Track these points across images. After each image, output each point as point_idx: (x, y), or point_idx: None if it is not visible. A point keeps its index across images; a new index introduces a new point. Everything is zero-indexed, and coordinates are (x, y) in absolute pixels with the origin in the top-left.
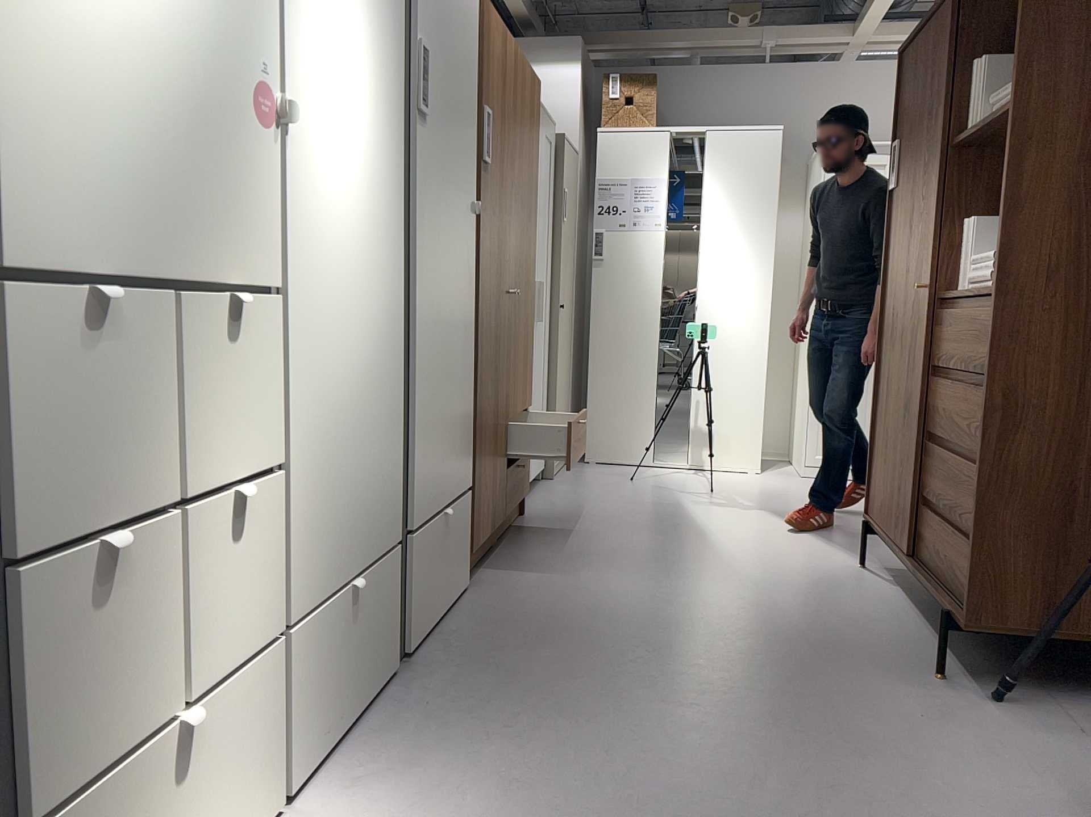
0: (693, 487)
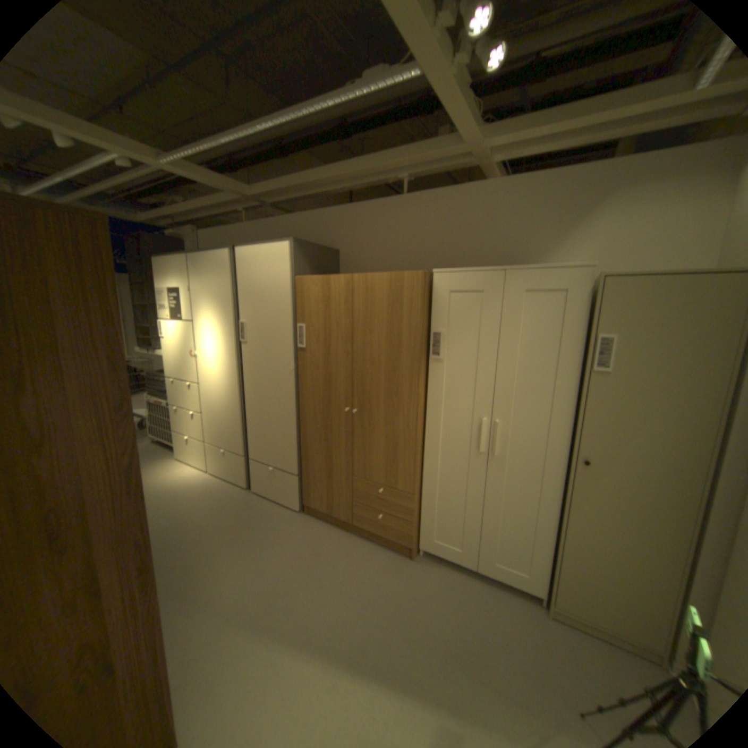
0: None
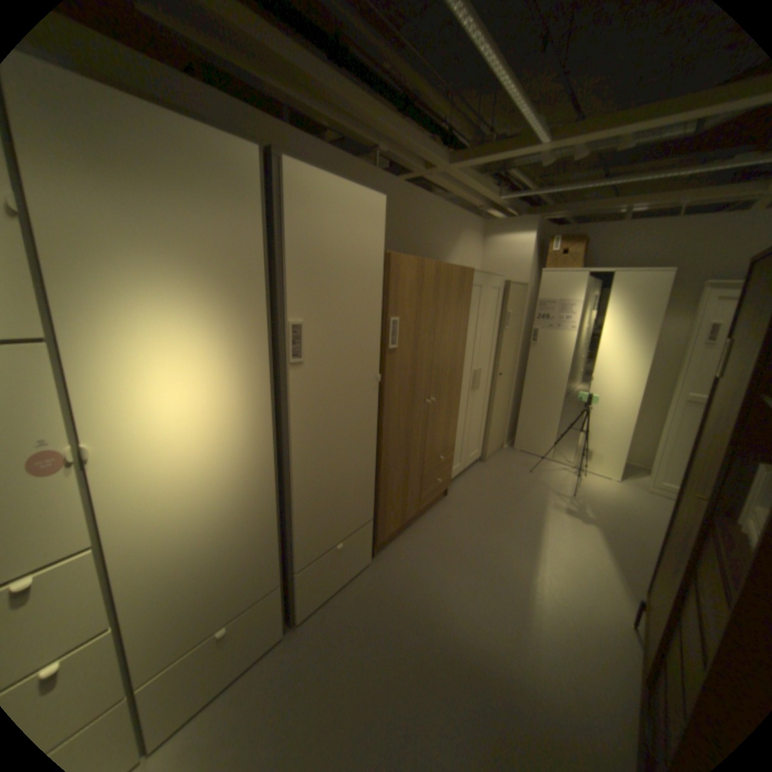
0: (564, 488)
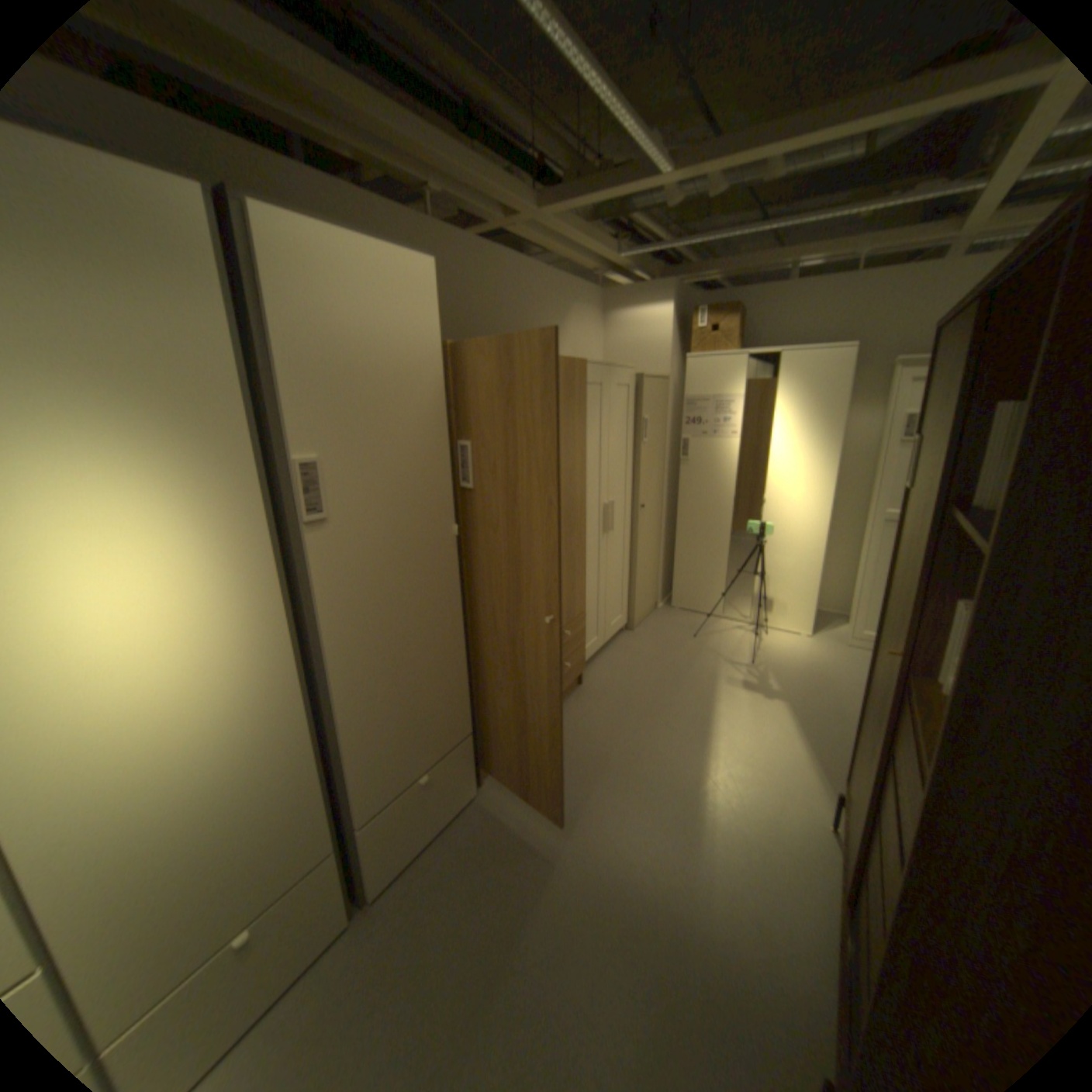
0: (739, 654)
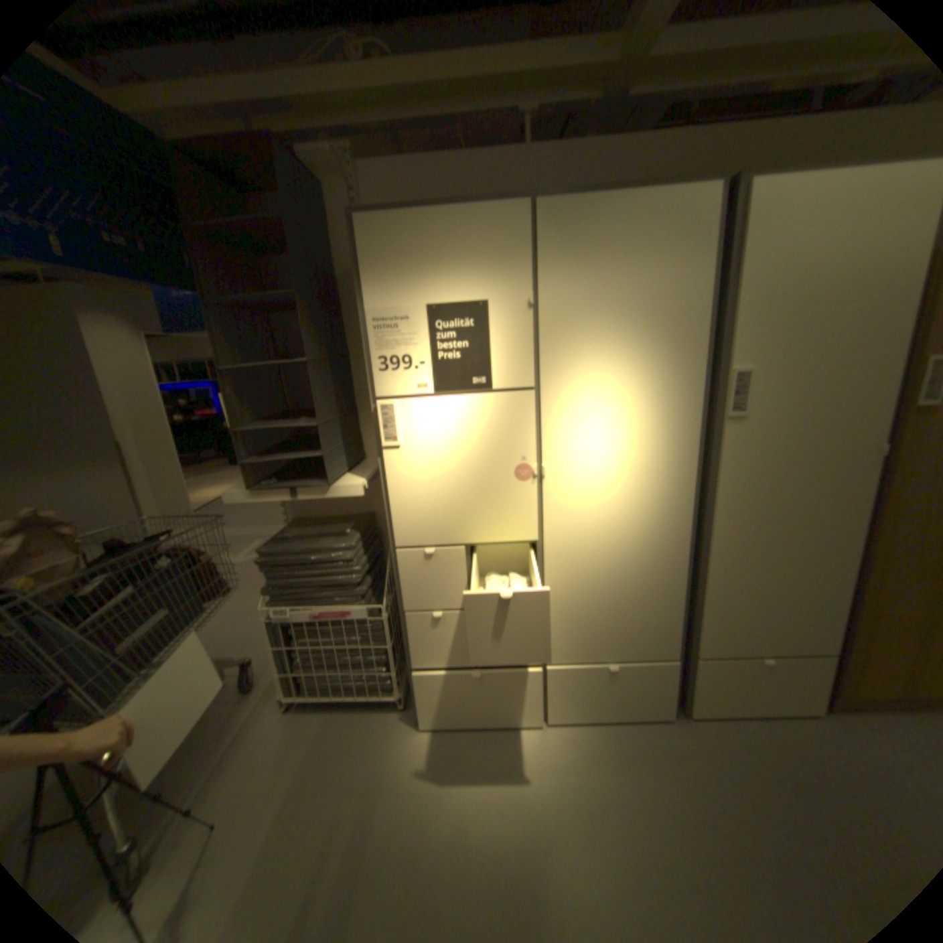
0: None
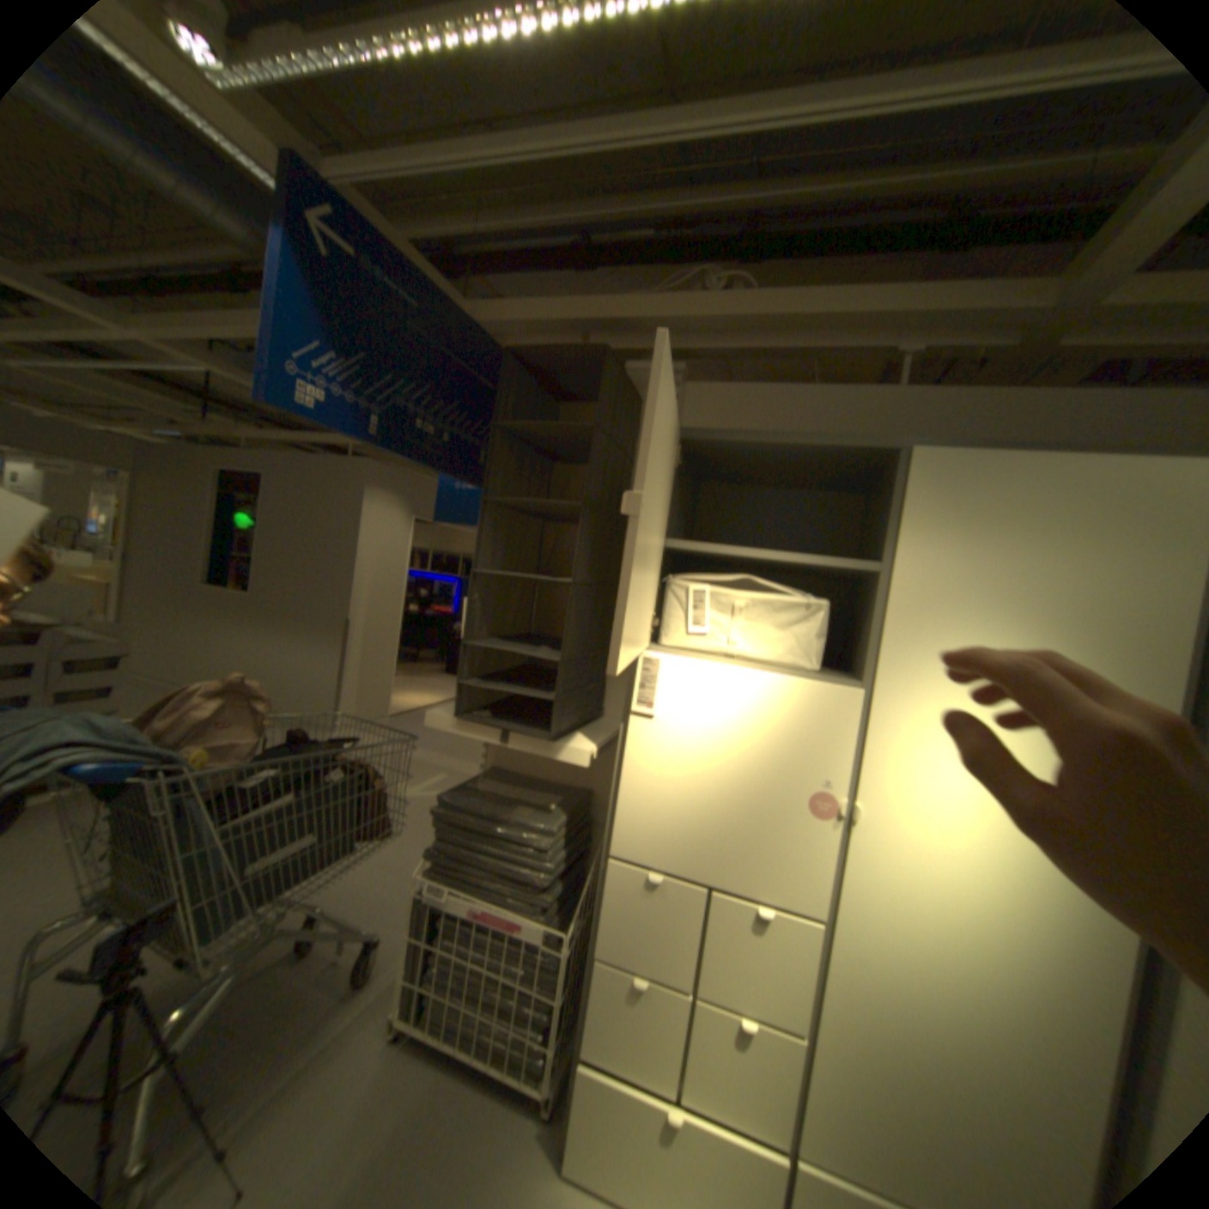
0: None
